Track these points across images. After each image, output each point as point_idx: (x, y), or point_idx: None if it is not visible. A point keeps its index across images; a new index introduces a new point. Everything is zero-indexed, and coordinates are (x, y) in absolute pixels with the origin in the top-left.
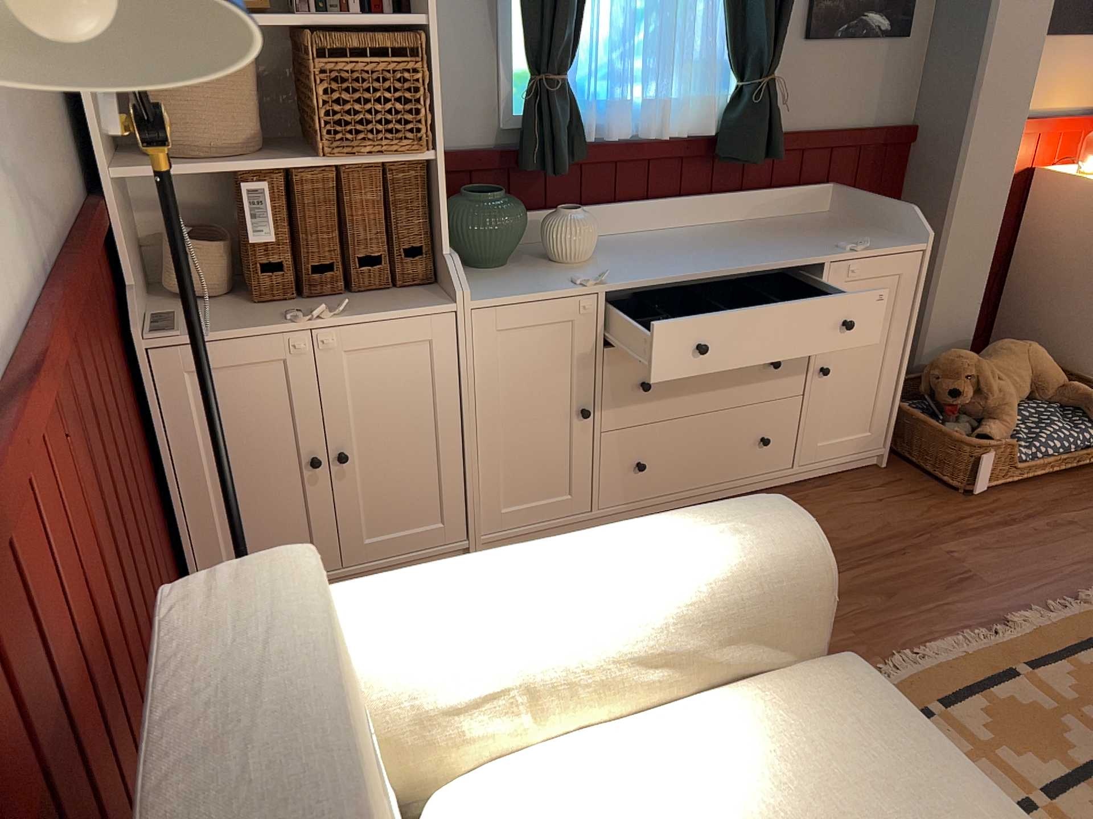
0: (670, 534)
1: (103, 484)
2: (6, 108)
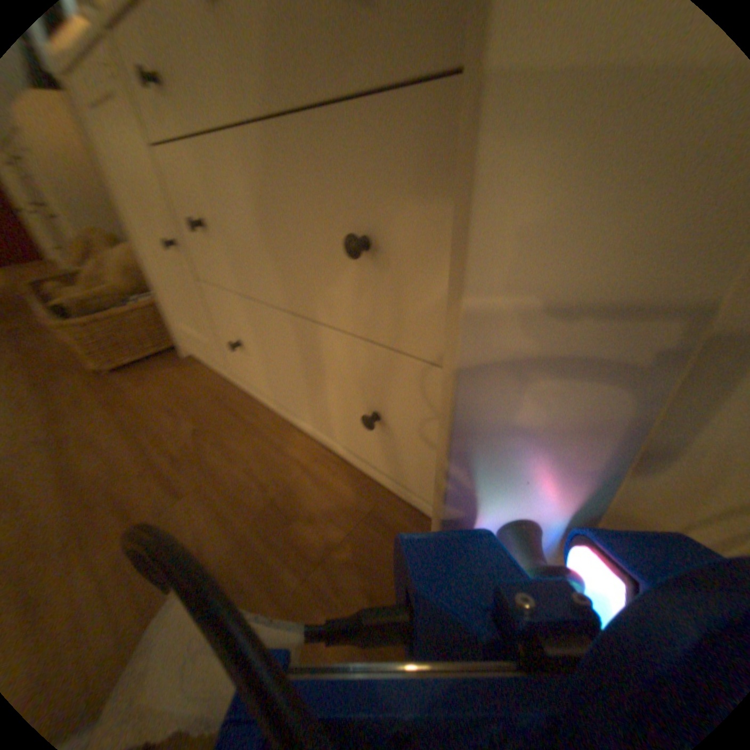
0: None
1: None
2: None
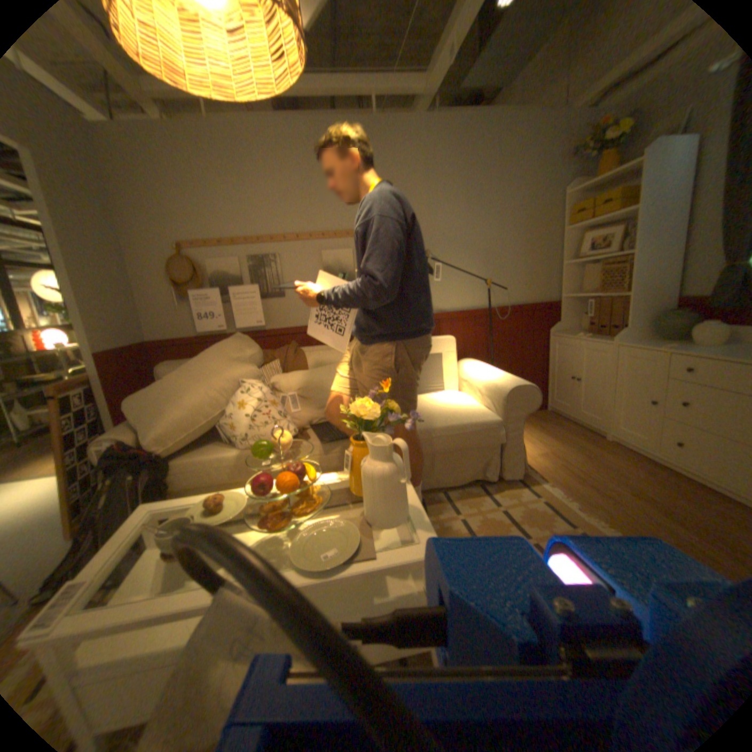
0: (506, 375)
1: (496, 343)
2: (507, 279)
